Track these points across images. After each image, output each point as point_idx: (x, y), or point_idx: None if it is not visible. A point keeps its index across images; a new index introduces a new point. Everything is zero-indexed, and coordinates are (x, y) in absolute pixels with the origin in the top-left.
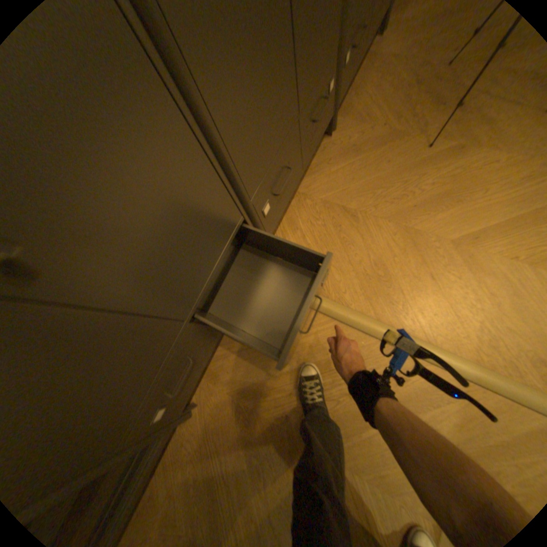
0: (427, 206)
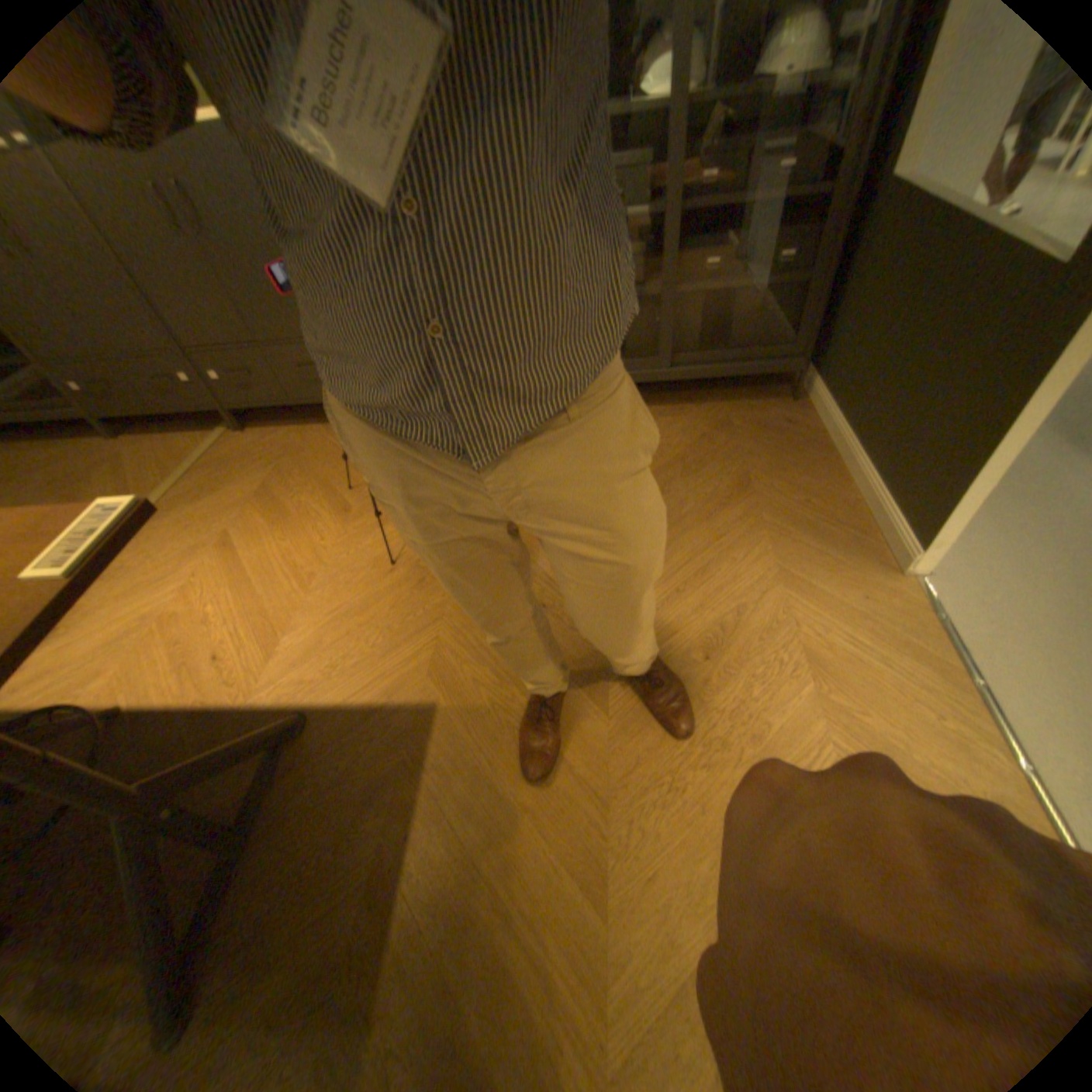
0: (273, 503)
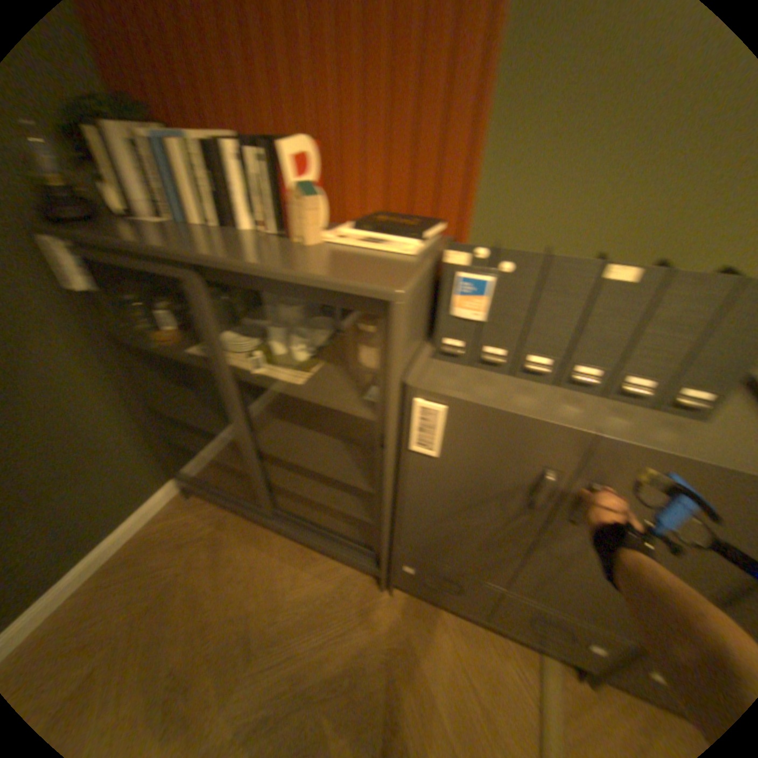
0: None
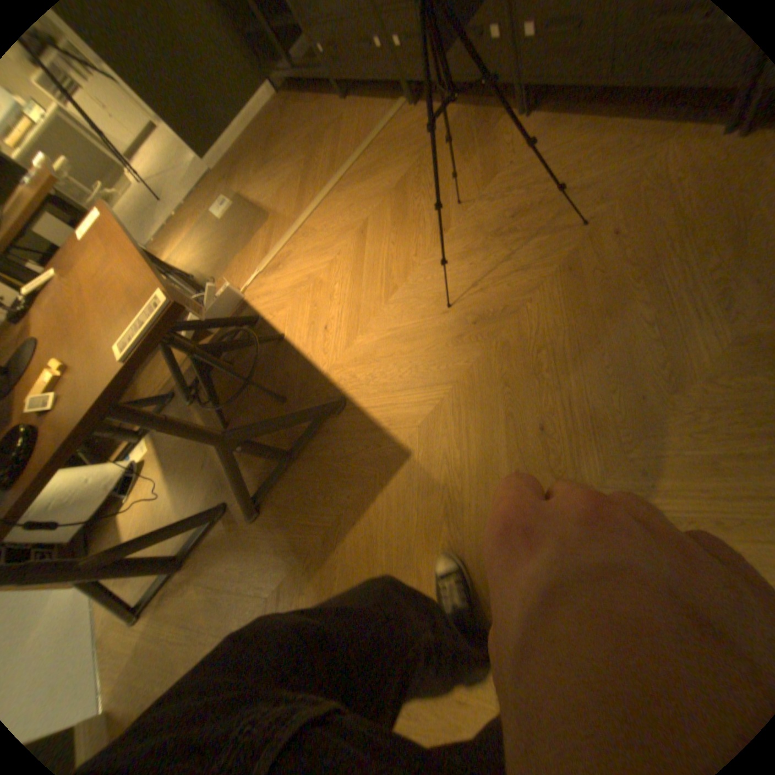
0: (402, 201)
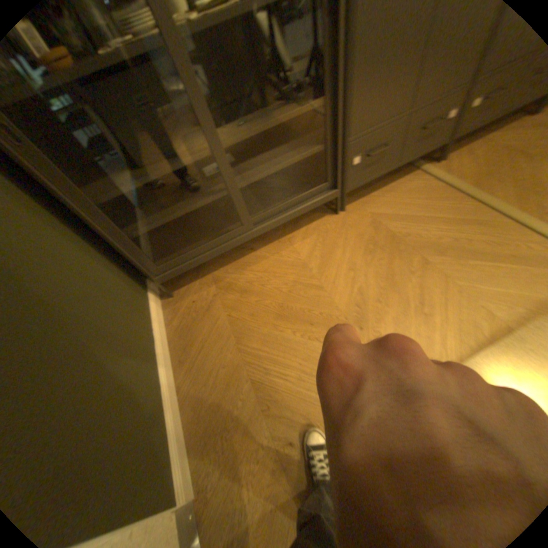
0: None
